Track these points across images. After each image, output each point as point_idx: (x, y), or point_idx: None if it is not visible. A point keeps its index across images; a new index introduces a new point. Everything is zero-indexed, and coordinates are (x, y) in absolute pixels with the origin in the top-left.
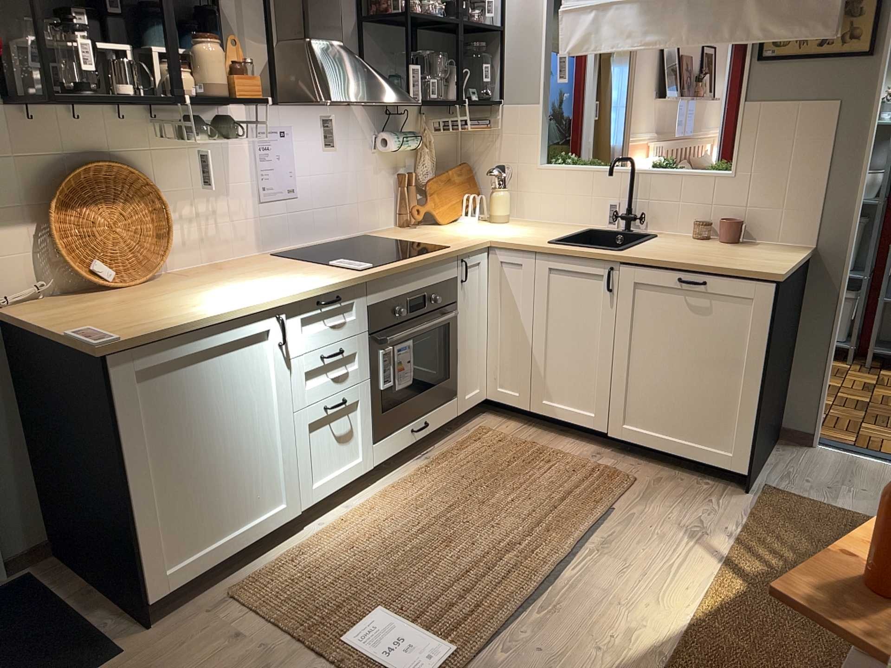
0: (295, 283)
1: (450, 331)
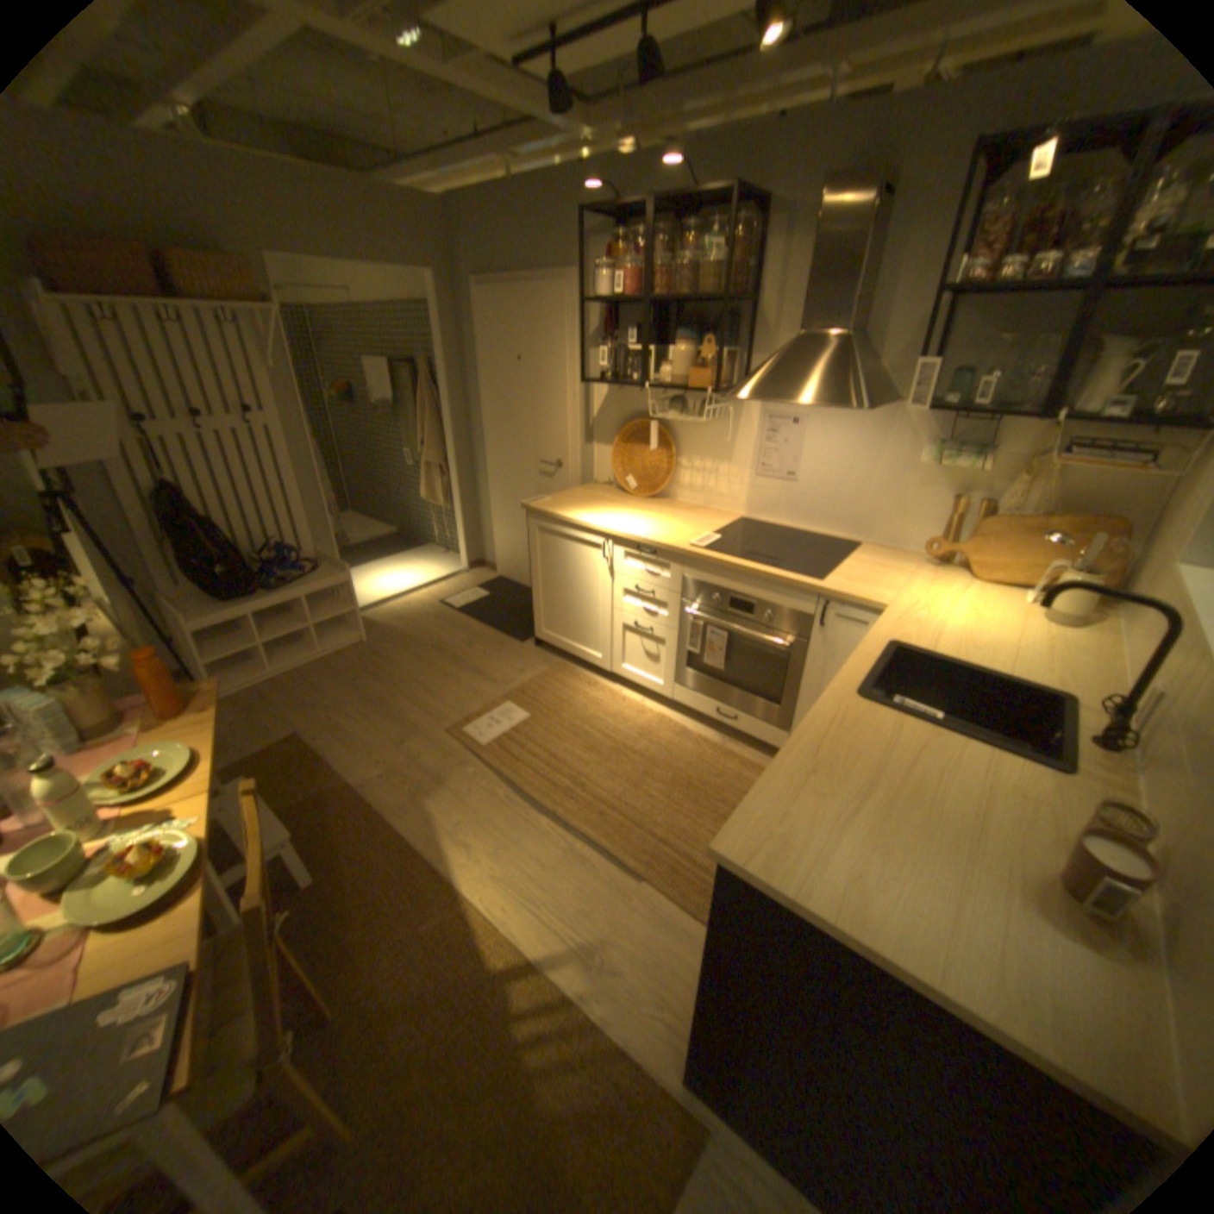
0: (645, 530)
1: (789, 664)
